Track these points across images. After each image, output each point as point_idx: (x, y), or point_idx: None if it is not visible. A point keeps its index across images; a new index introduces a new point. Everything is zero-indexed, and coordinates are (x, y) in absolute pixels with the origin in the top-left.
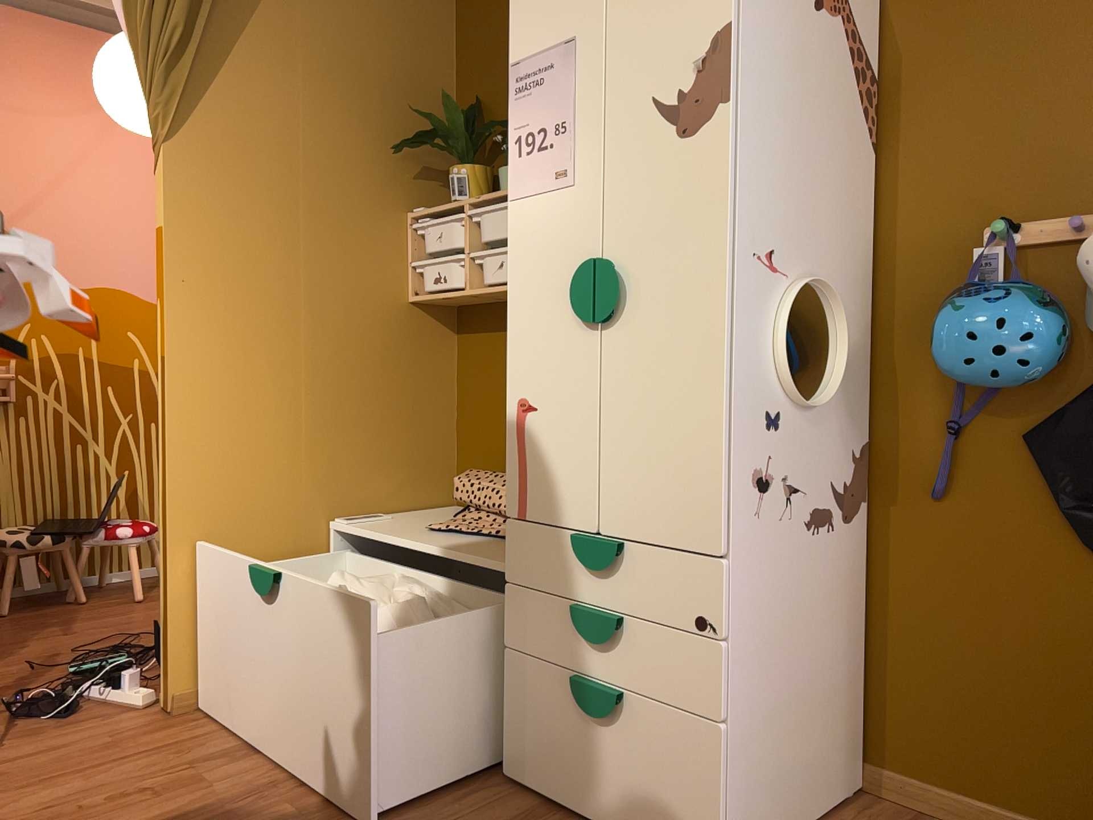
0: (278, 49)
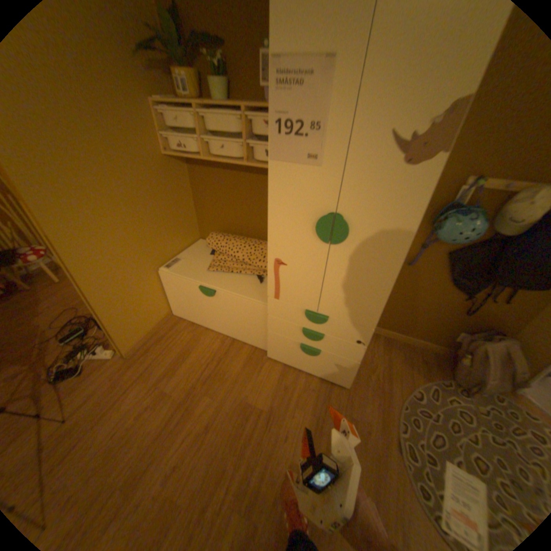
0: None
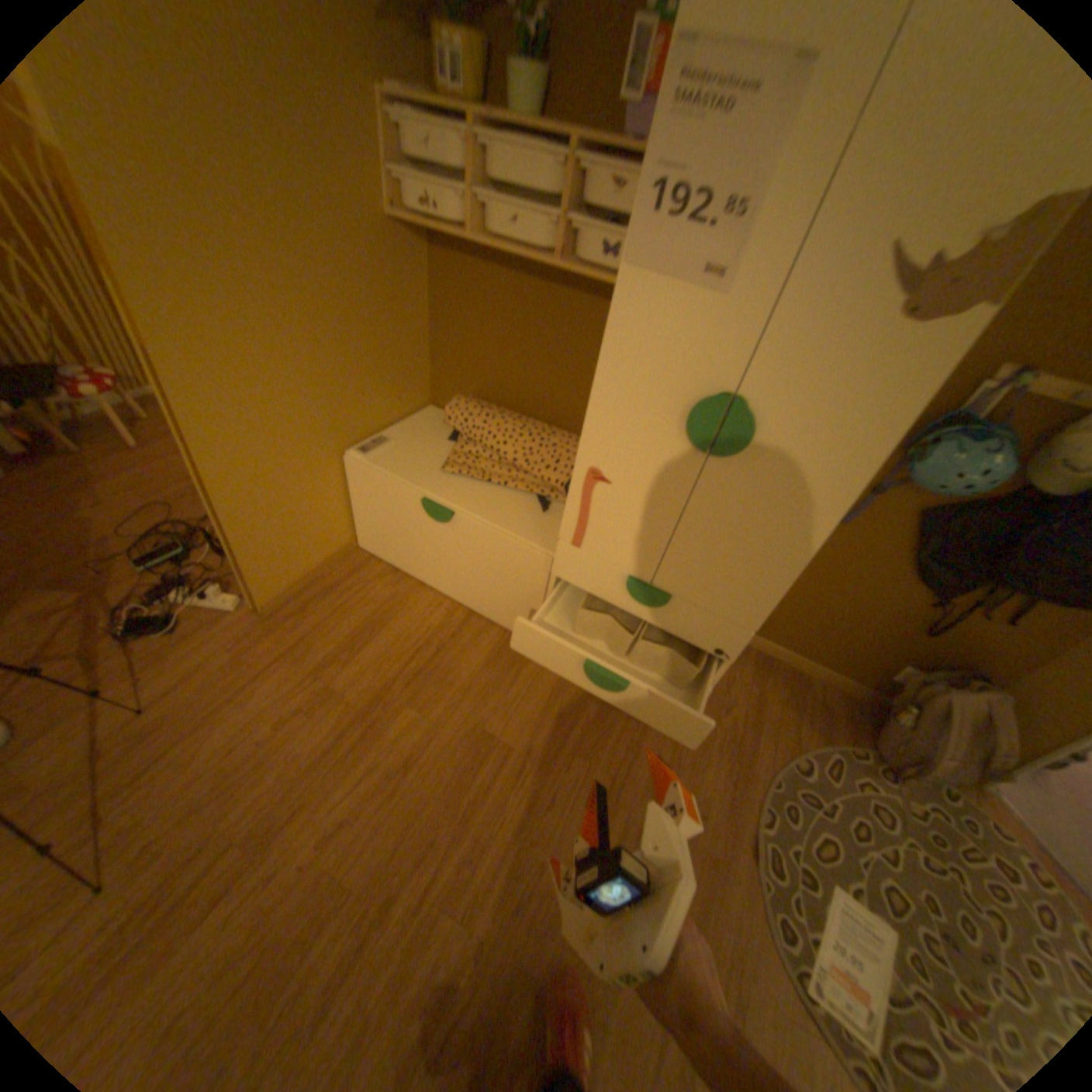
0: None
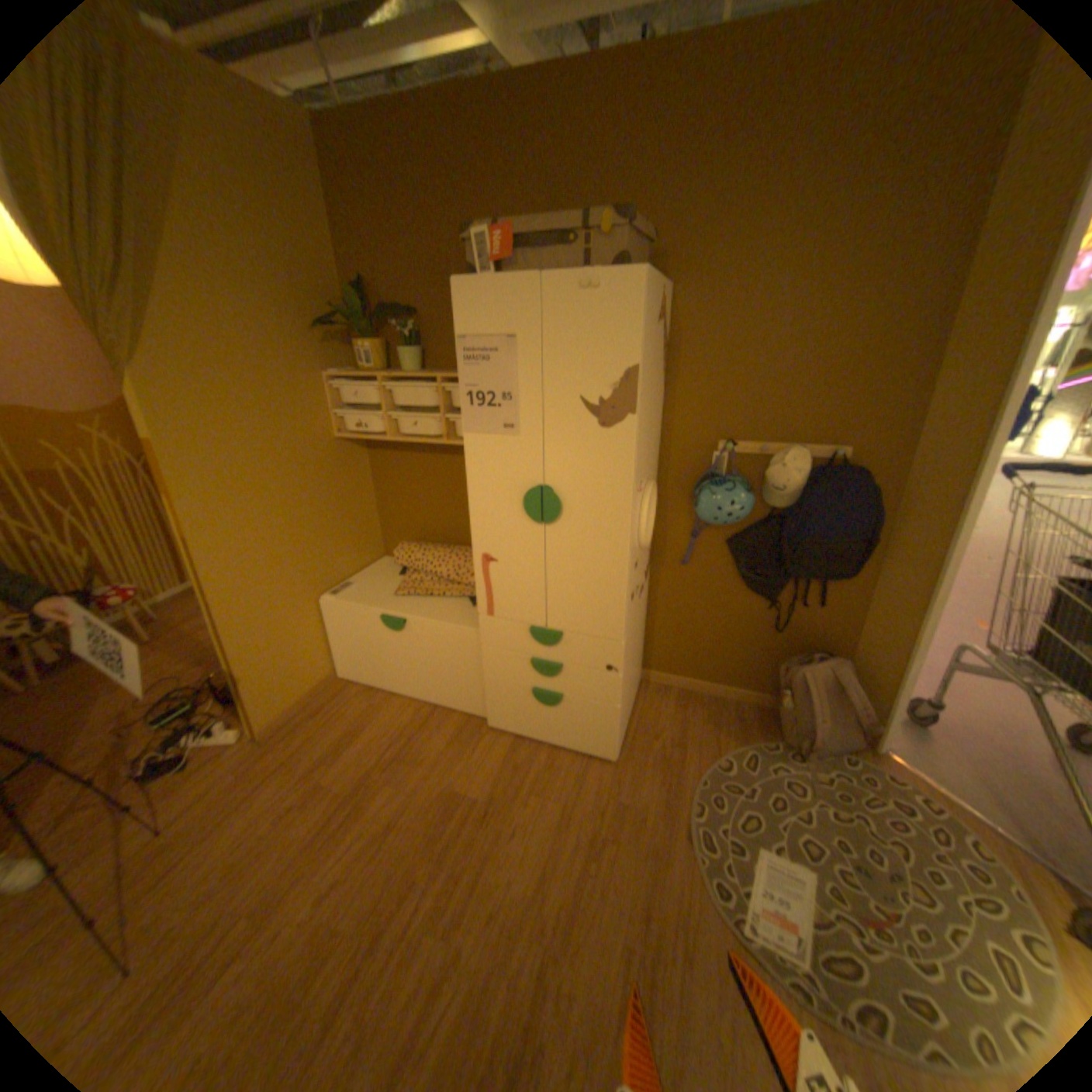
0: (192, 252)
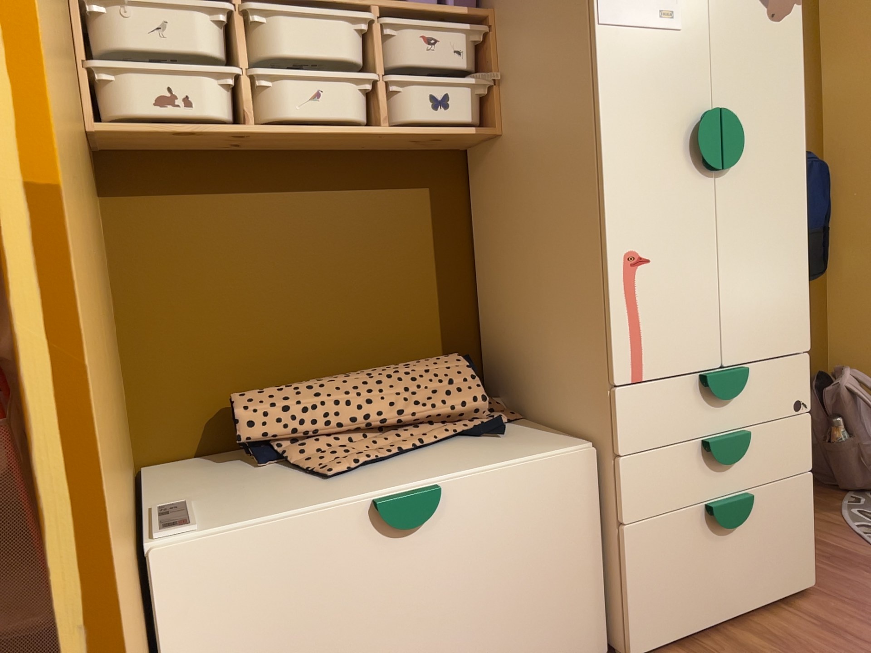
0: None
